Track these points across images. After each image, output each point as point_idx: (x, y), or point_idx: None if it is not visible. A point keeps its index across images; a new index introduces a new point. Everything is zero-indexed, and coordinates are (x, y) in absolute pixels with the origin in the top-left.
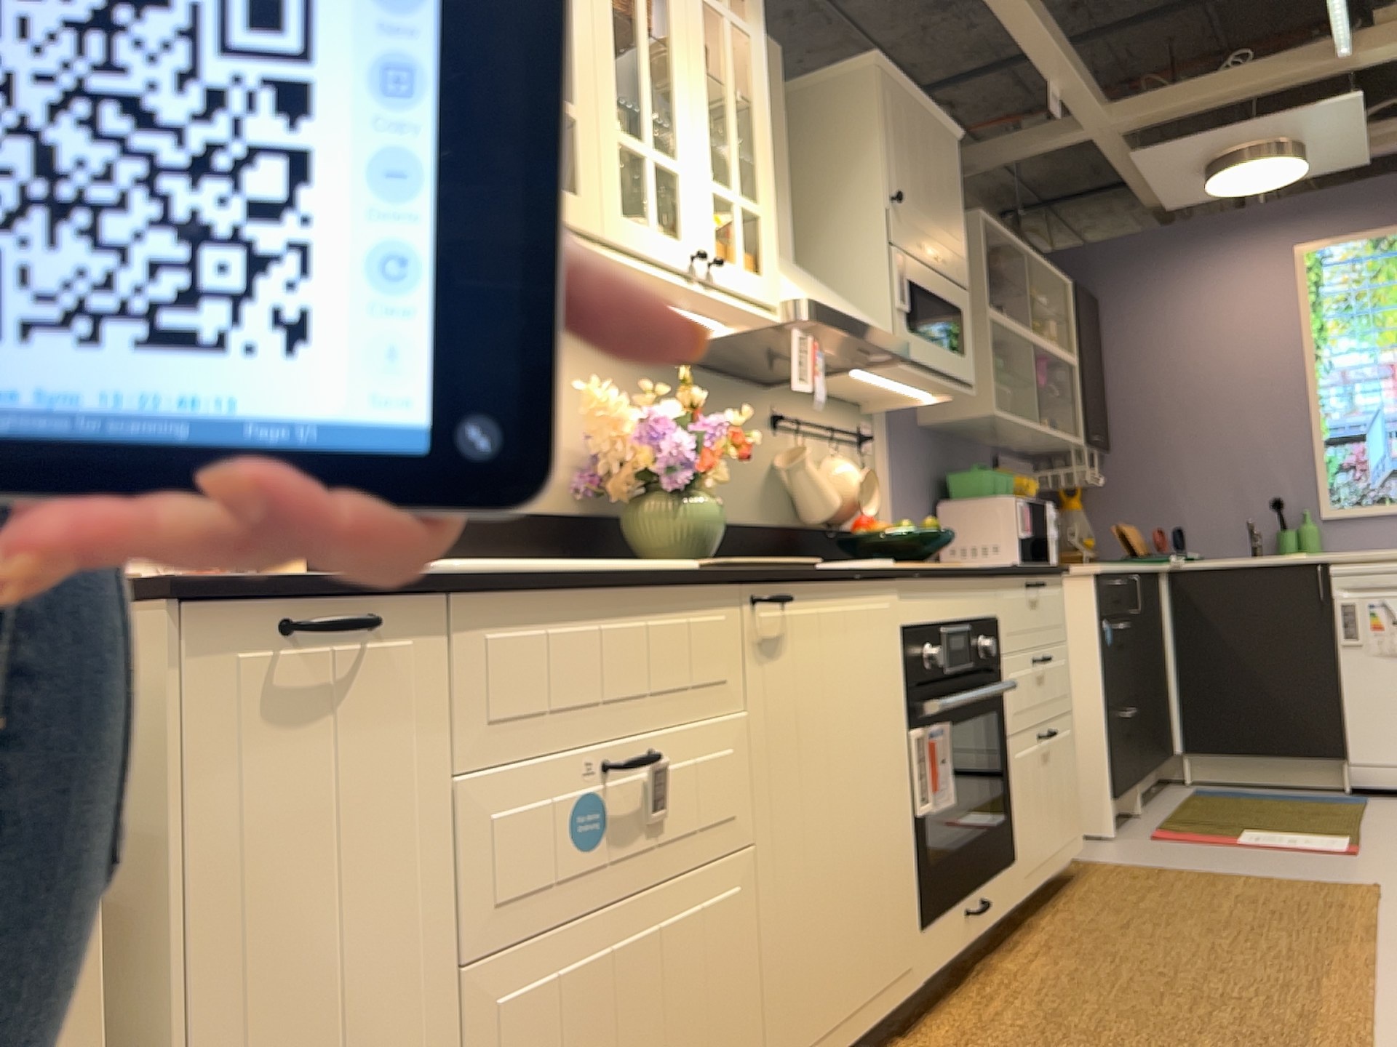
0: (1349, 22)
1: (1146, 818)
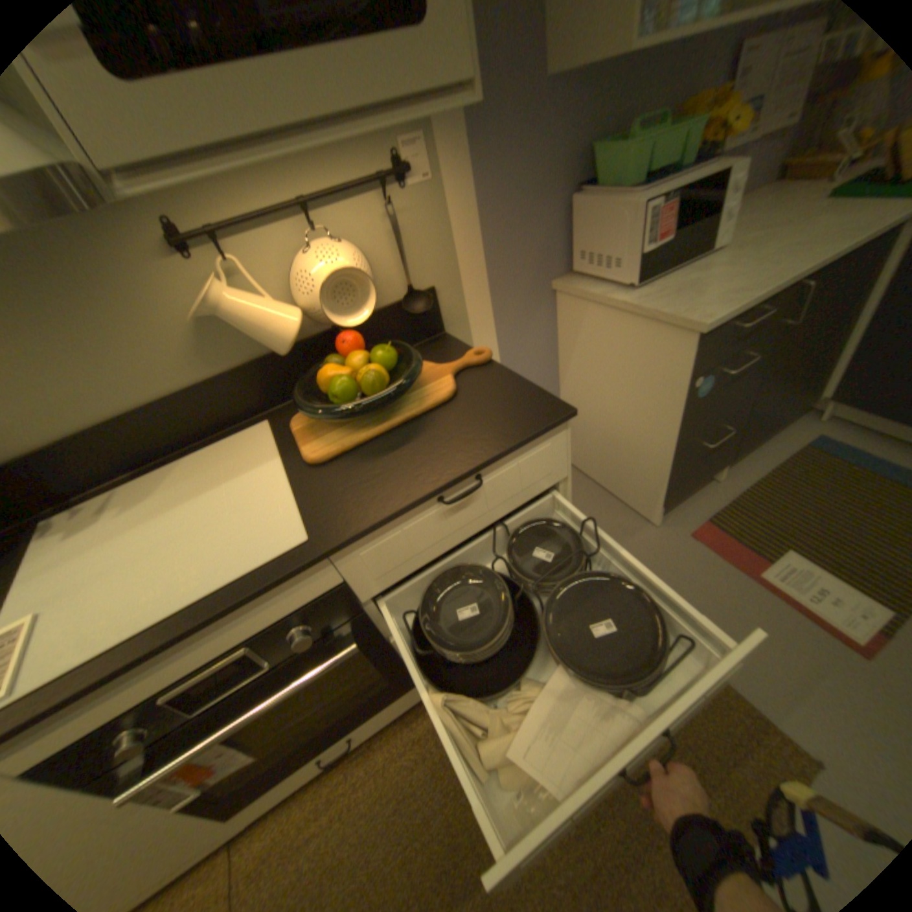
0: None
1: (718, 491)
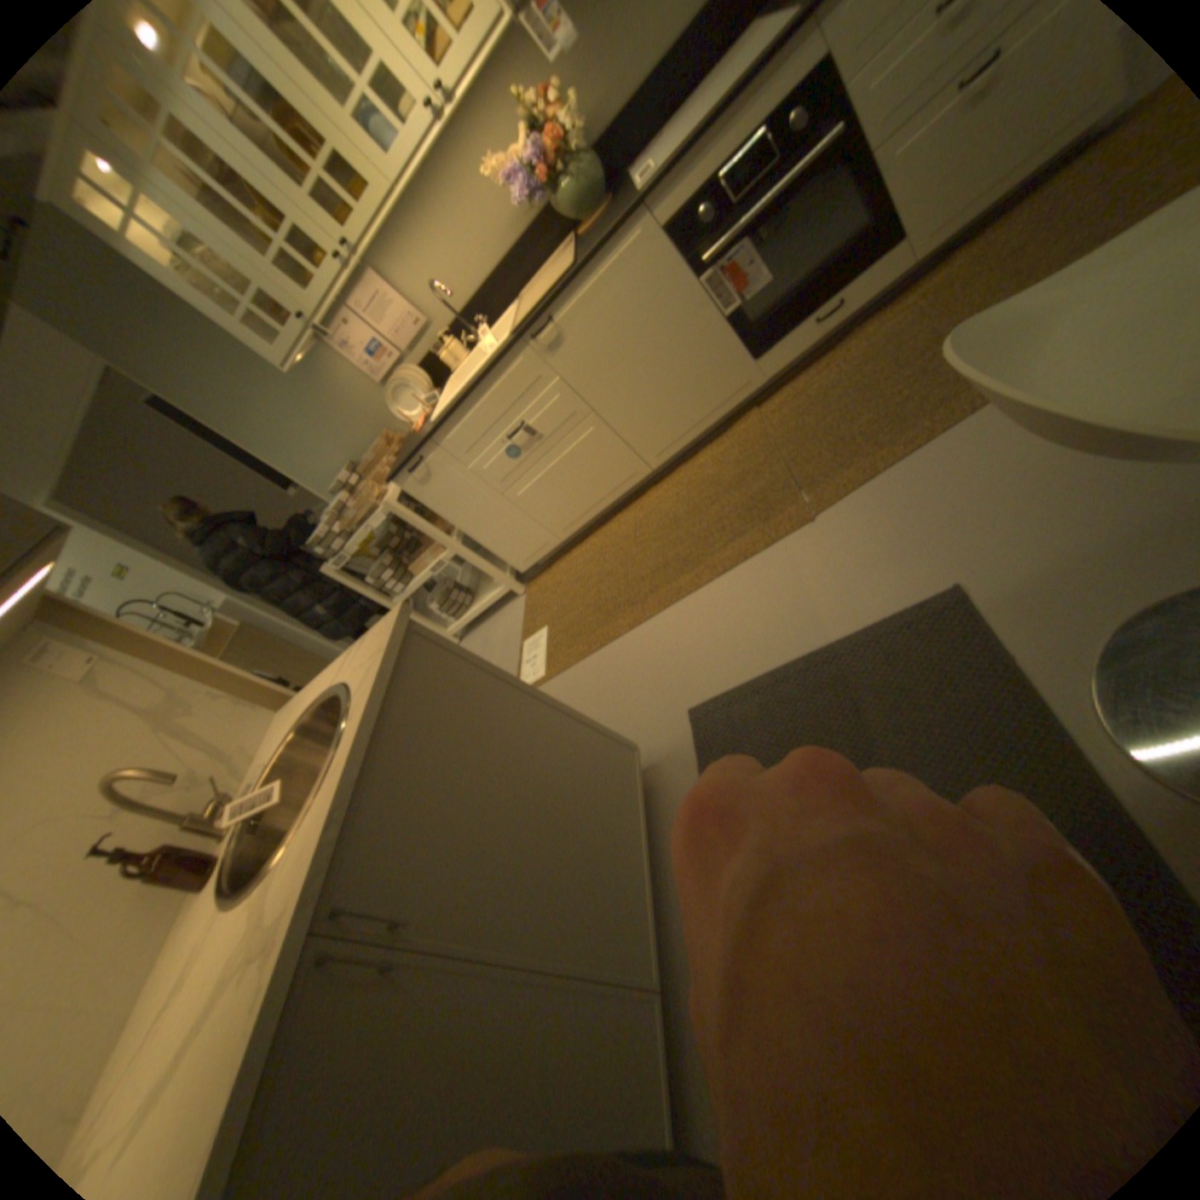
0: None
1: None
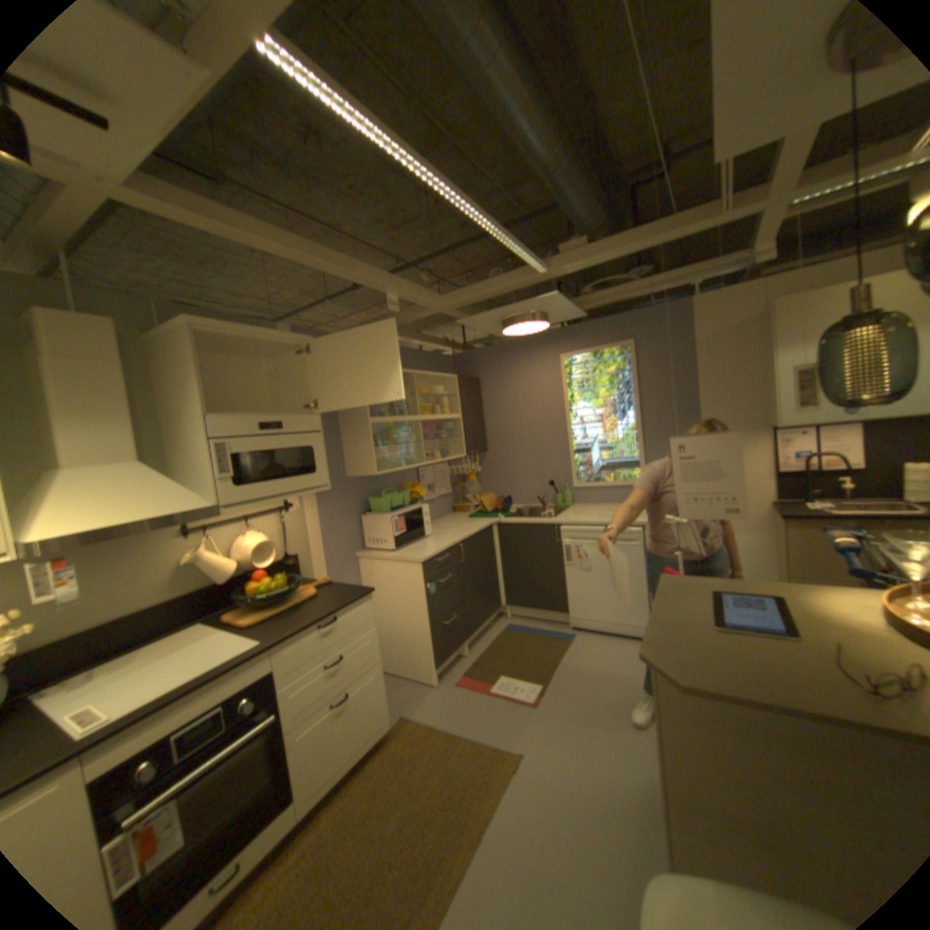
0: (533, 259)
1: (466, 661)
